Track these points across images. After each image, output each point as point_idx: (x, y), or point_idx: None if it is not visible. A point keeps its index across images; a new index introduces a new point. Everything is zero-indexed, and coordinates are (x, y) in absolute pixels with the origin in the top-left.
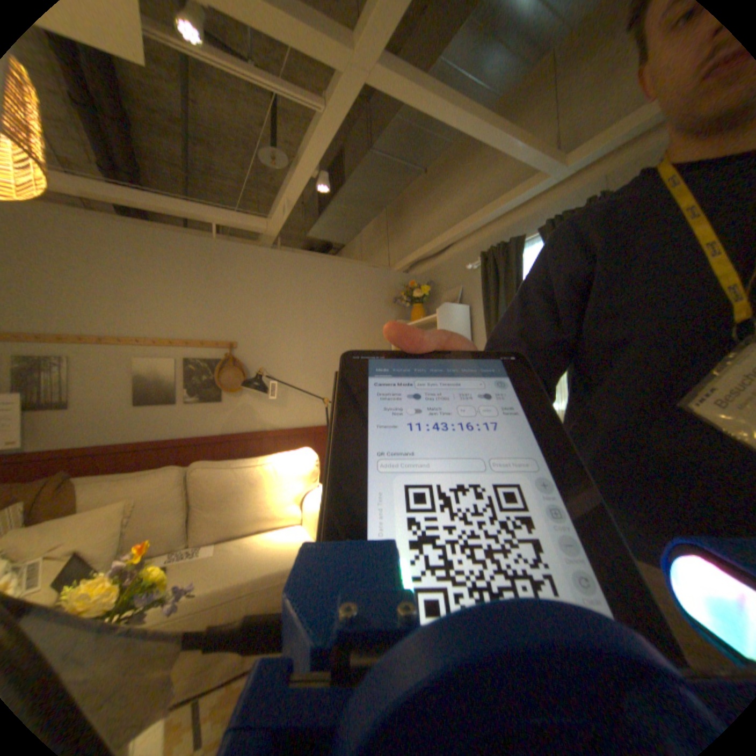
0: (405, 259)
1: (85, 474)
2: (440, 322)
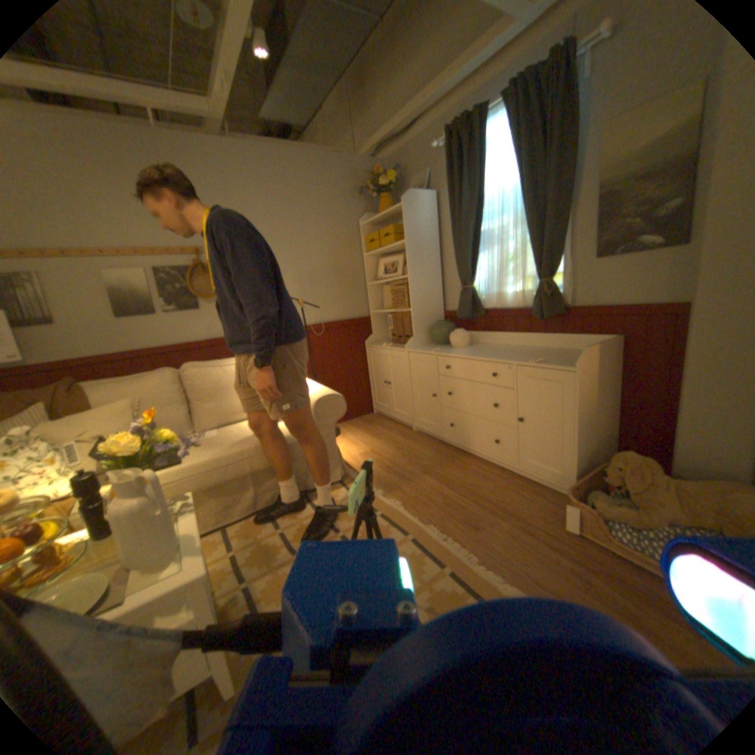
0: (370, 140)
1: (88, 381)
2: (407, 212)
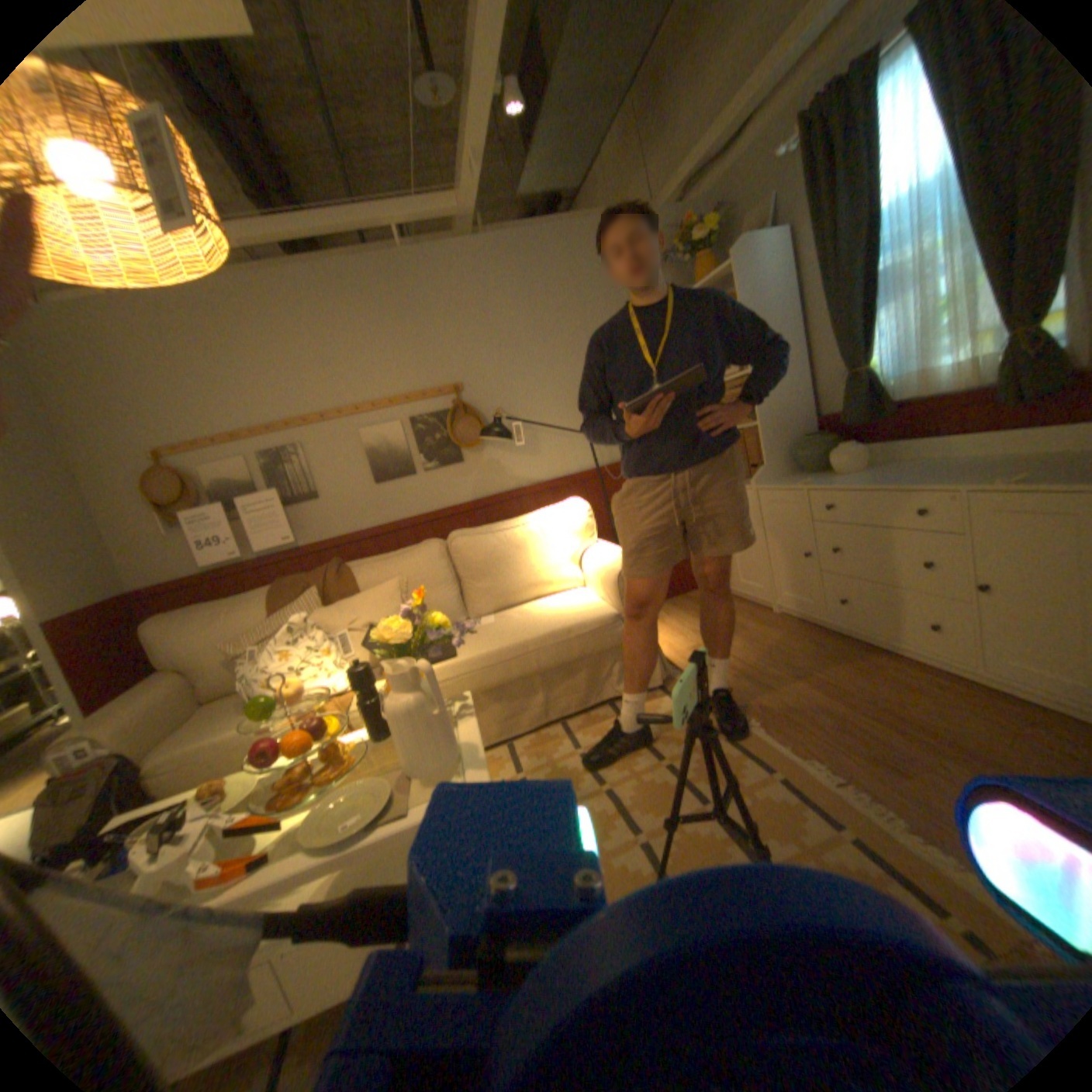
0: (674, 176)
1: (355, 560)
2: (742, 271)
